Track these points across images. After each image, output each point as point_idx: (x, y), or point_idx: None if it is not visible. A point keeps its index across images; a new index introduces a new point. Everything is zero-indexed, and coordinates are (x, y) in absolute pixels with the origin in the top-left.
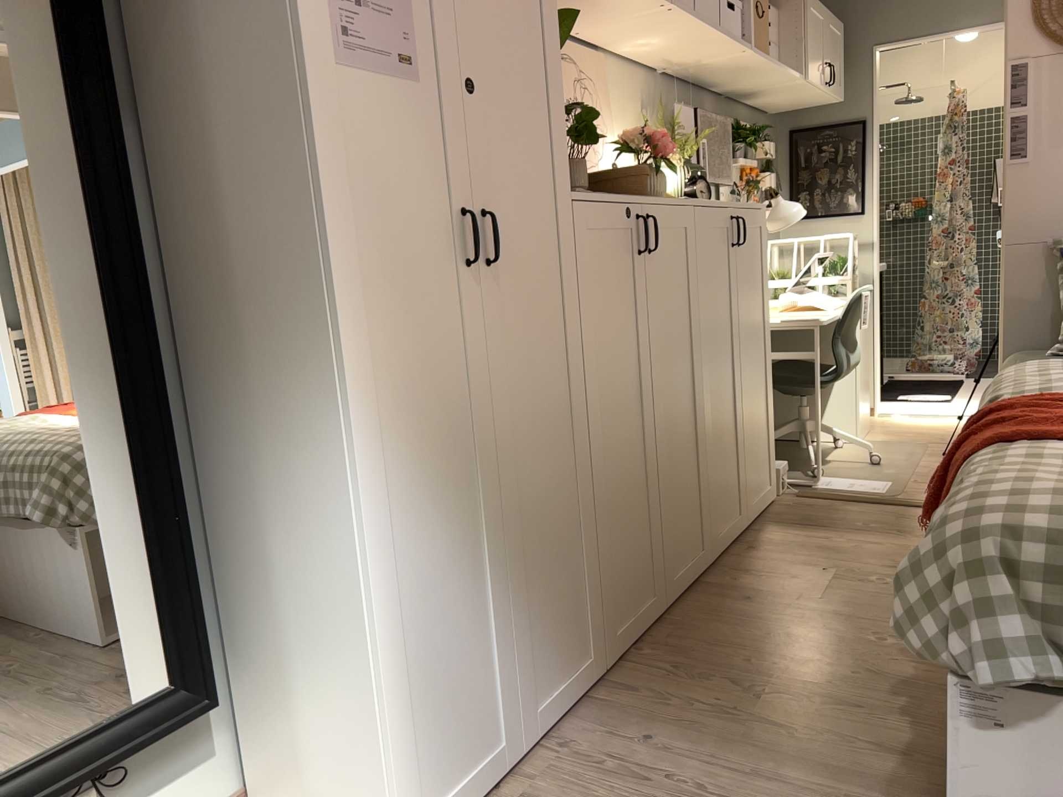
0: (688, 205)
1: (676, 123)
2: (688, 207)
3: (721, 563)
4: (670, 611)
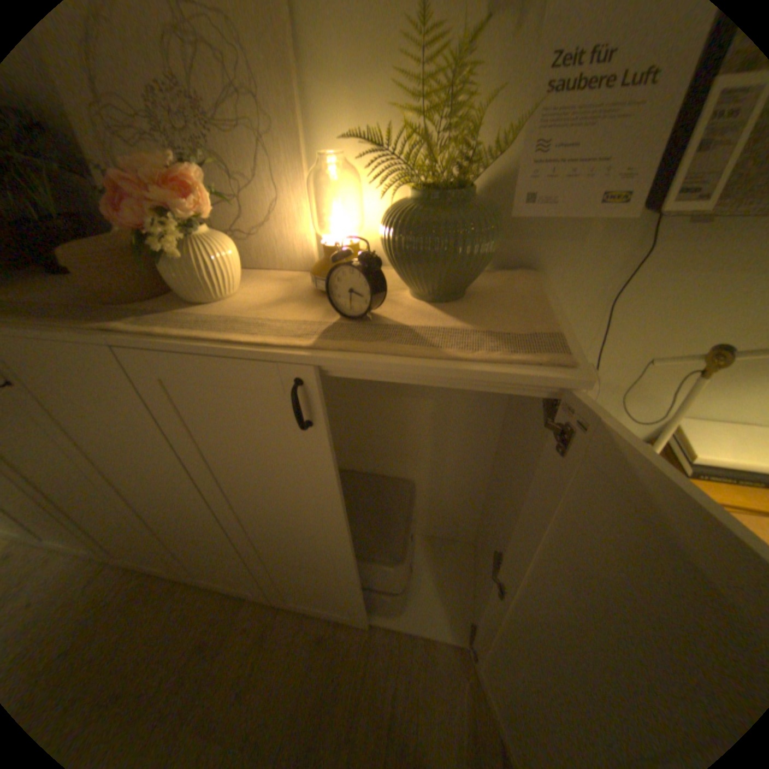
0: (83, 340)
1: (463, 66)
2: (82, 343)
3: (282, 613)
4: (190, 585)
